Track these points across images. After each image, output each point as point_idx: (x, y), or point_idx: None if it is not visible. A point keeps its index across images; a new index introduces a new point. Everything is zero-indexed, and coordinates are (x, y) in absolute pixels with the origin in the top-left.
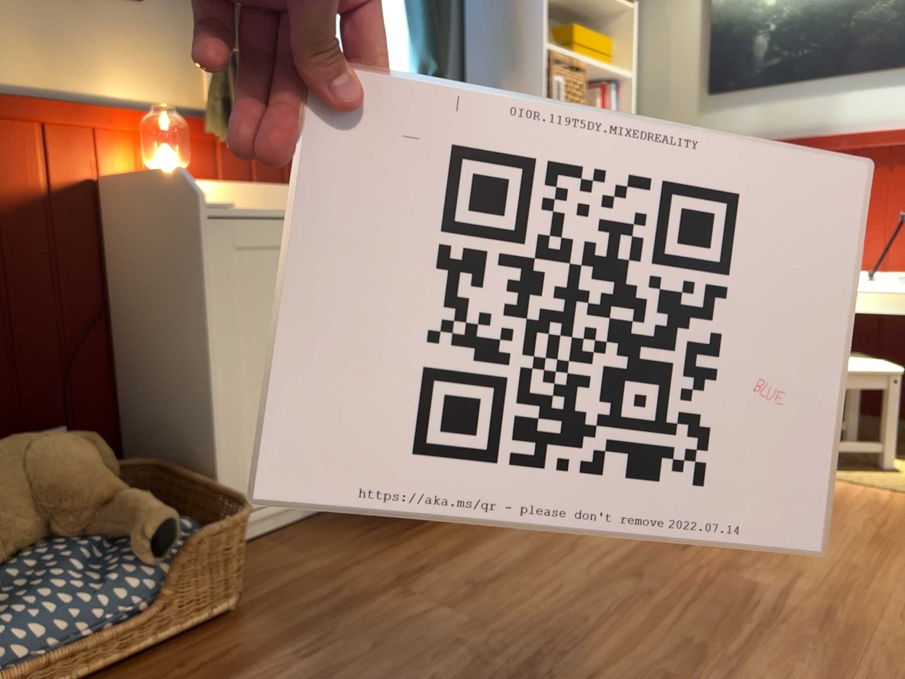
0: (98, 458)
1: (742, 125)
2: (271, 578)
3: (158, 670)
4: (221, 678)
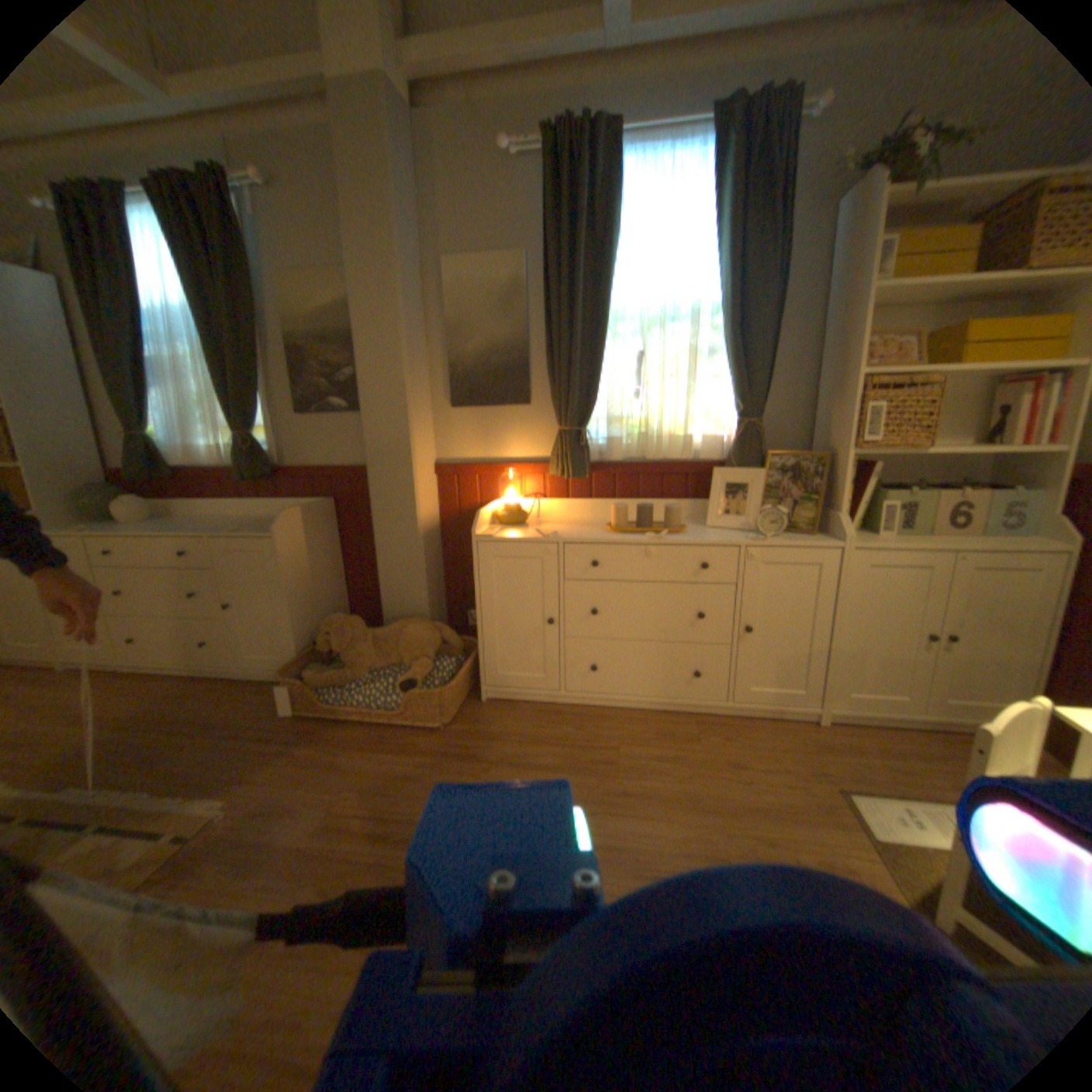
0: (435, 638)
1: None
2: (475, 724)
3: (395, 735)
4: (396, 753)
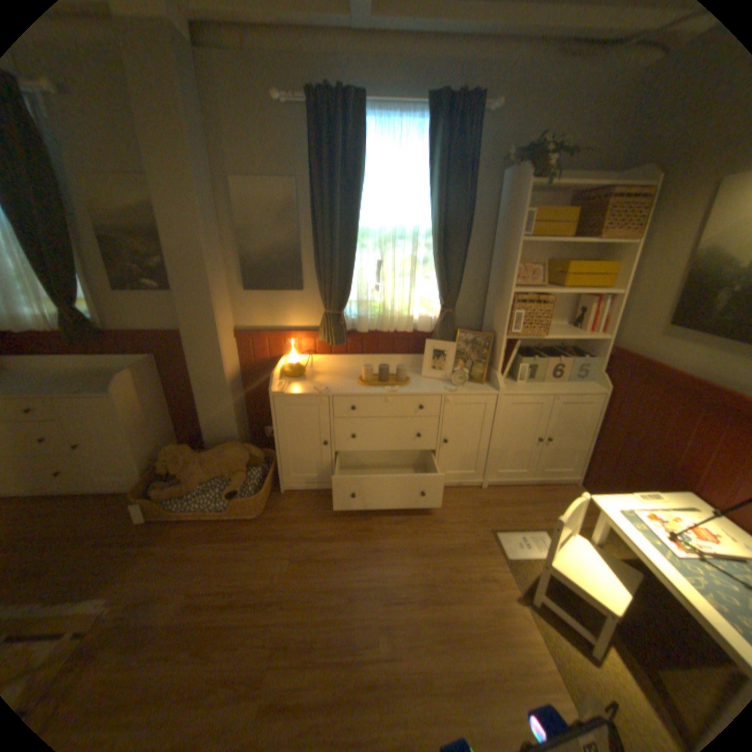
0: (245, 457)
1: (689, 358)
2: (278, 512)
3: (223, 528)
4: (227, 542)
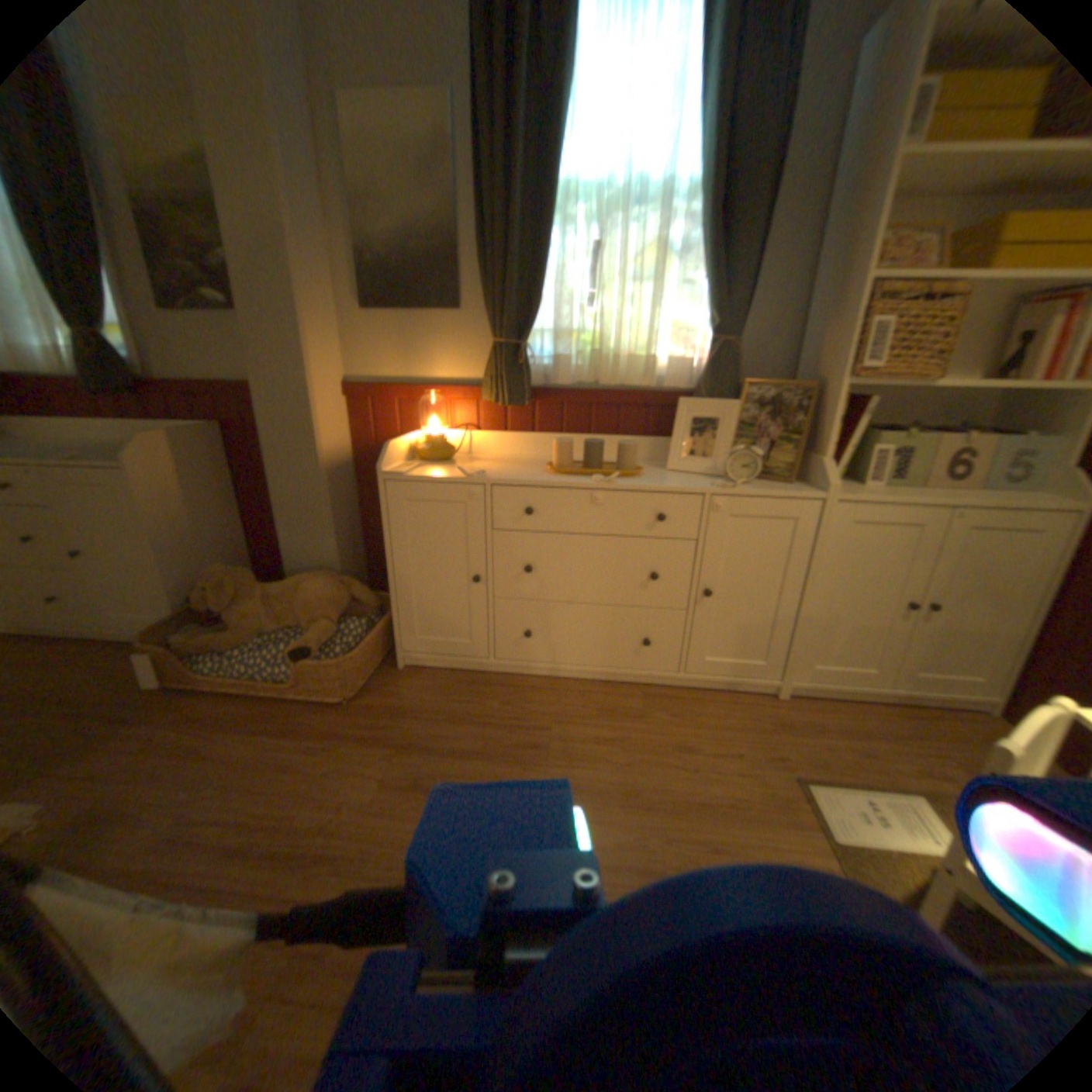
0: (342, 595)
1: None
2: (387, 697)
3: (287, 712)
4: (284, 734)
